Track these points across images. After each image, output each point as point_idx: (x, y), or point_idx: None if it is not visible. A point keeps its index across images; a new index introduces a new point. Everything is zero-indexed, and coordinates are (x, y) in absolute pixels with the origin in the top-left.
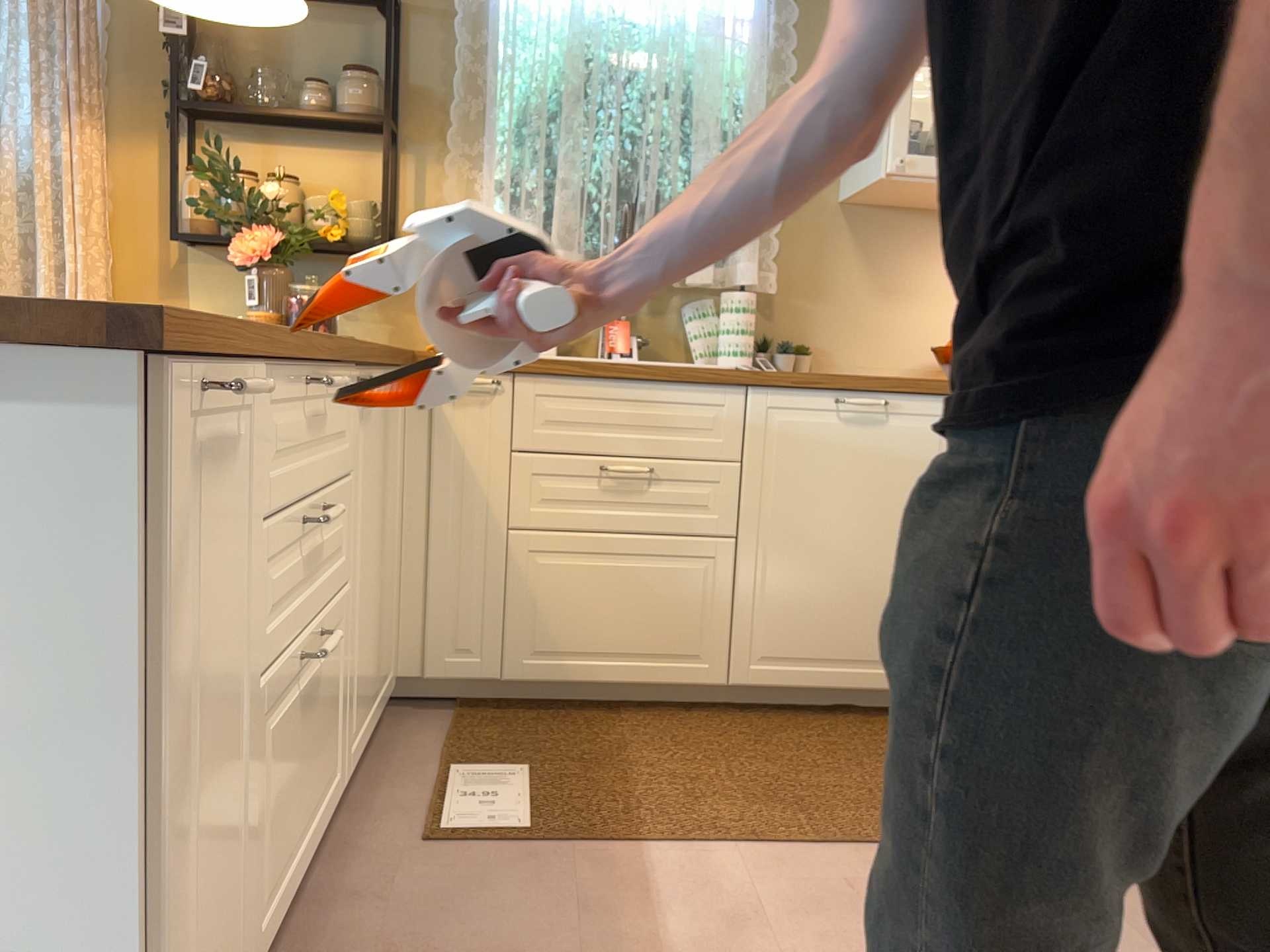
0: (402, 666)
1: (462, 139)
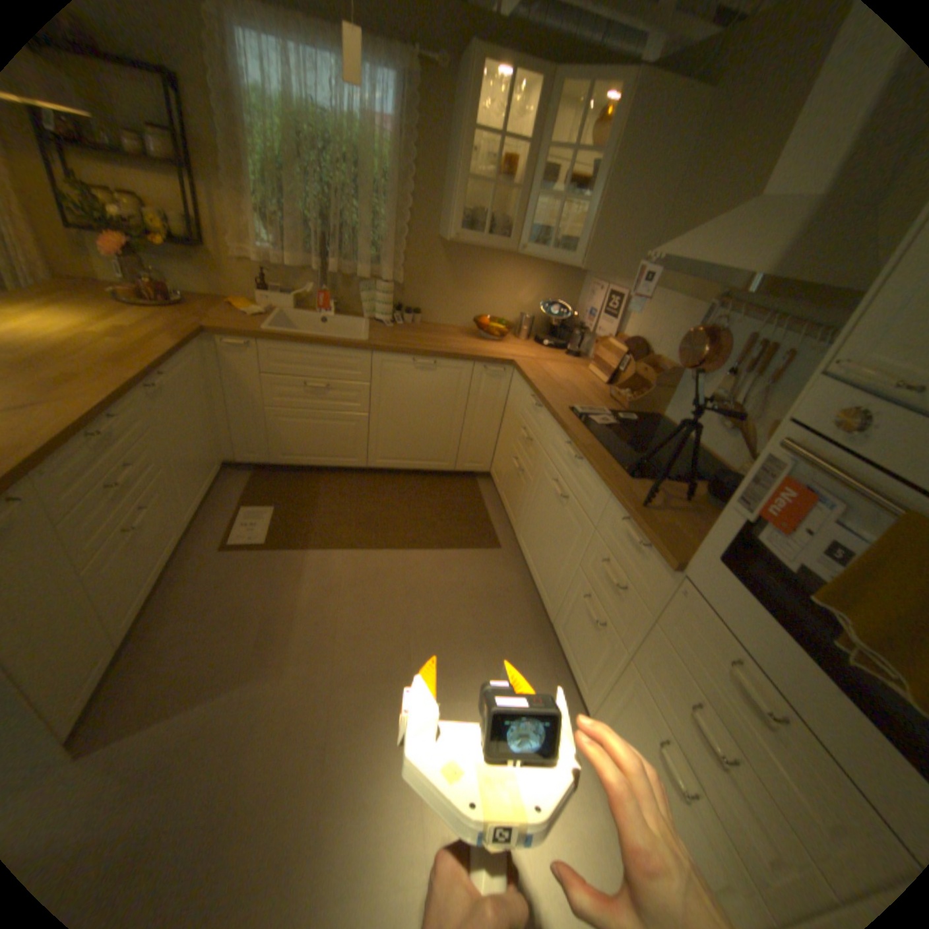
0: (225, 457)
1: (228, 178)
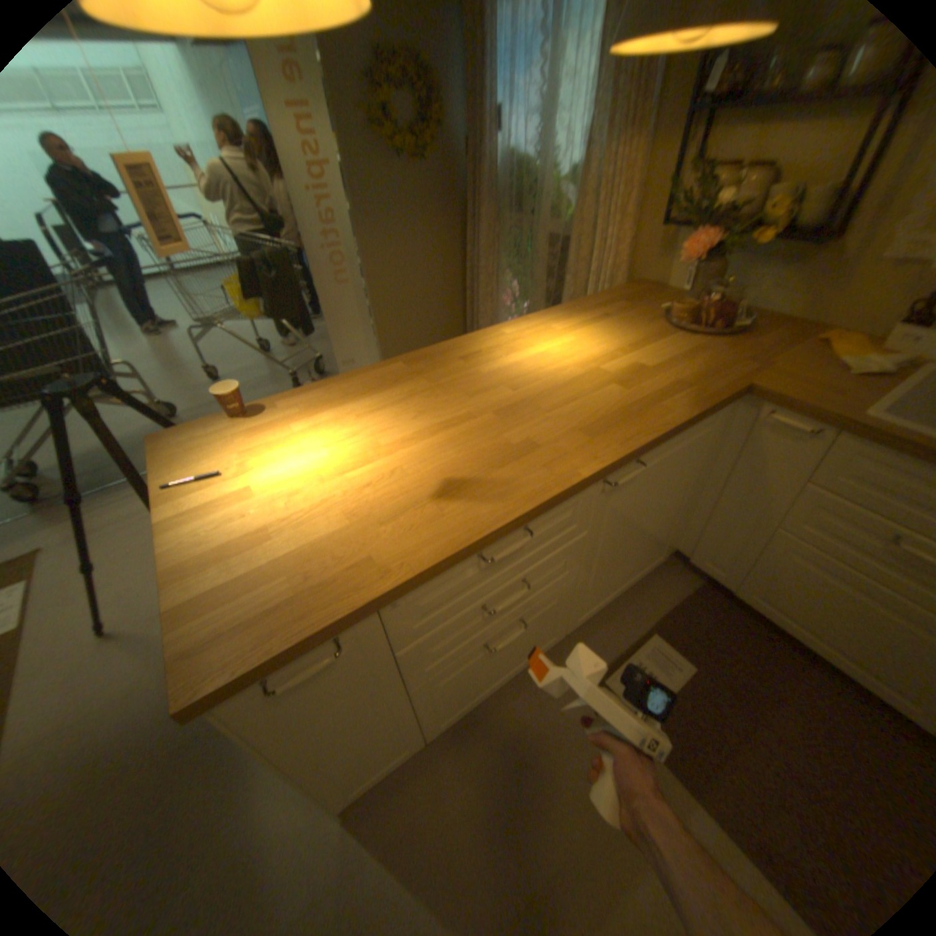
0: (682, 547)
1: None
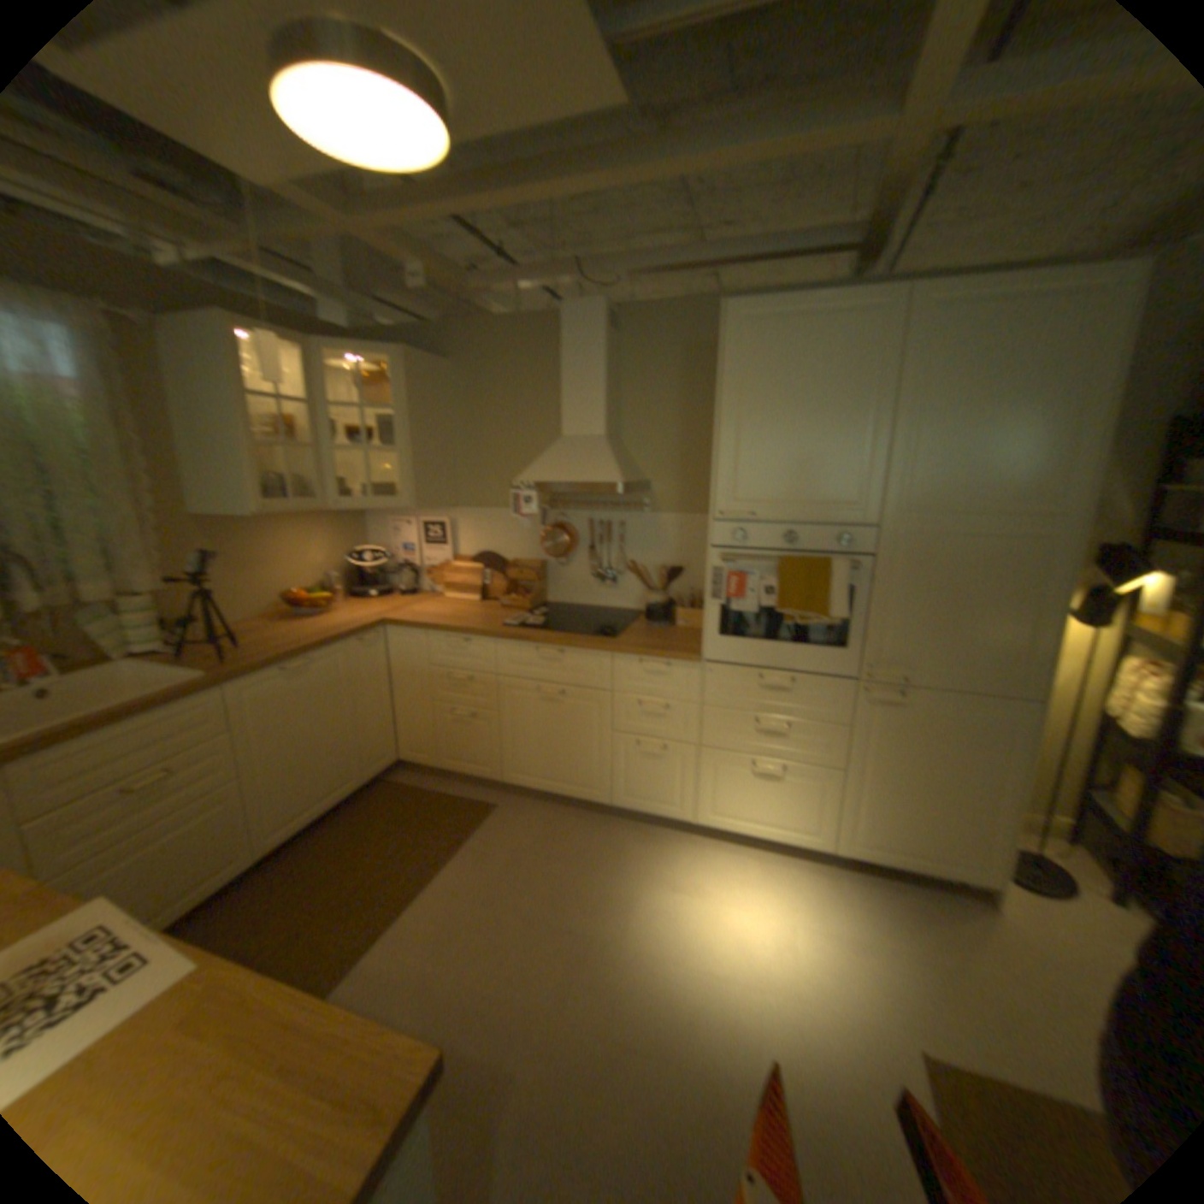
0: None
1: None
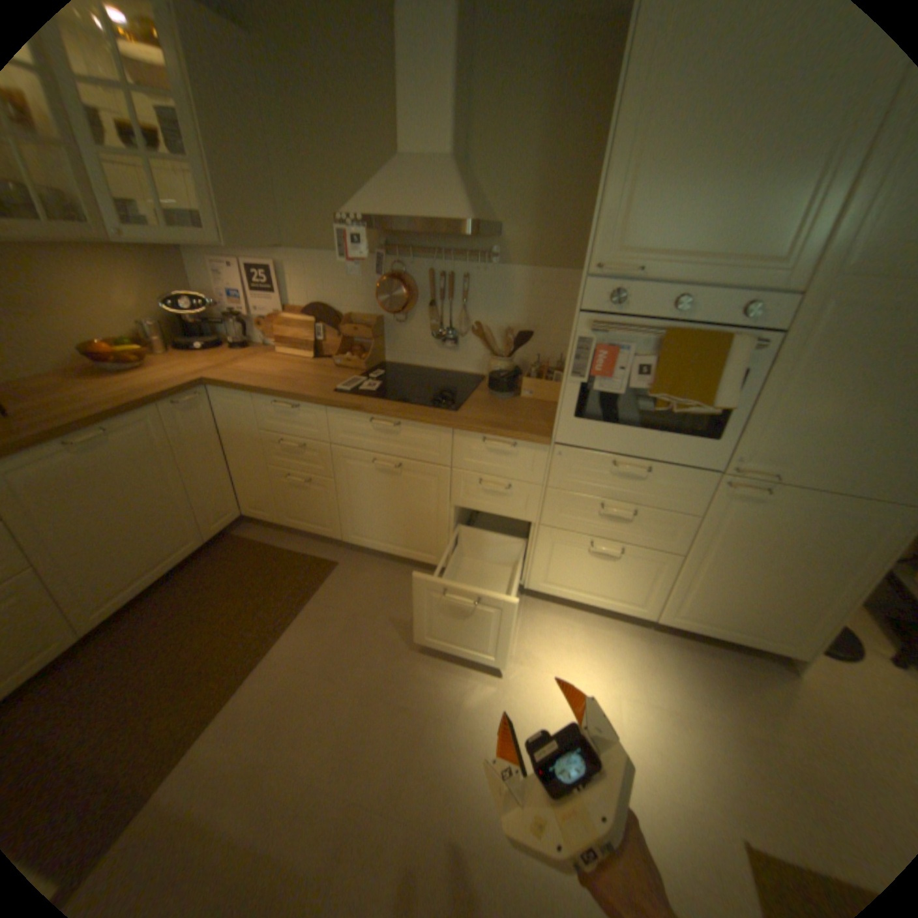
0: None
1: None
